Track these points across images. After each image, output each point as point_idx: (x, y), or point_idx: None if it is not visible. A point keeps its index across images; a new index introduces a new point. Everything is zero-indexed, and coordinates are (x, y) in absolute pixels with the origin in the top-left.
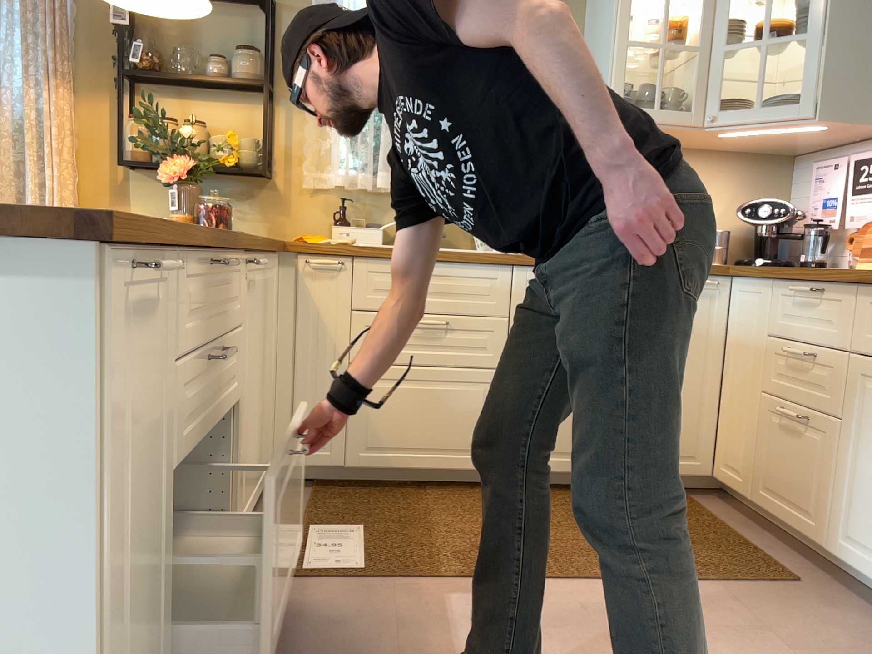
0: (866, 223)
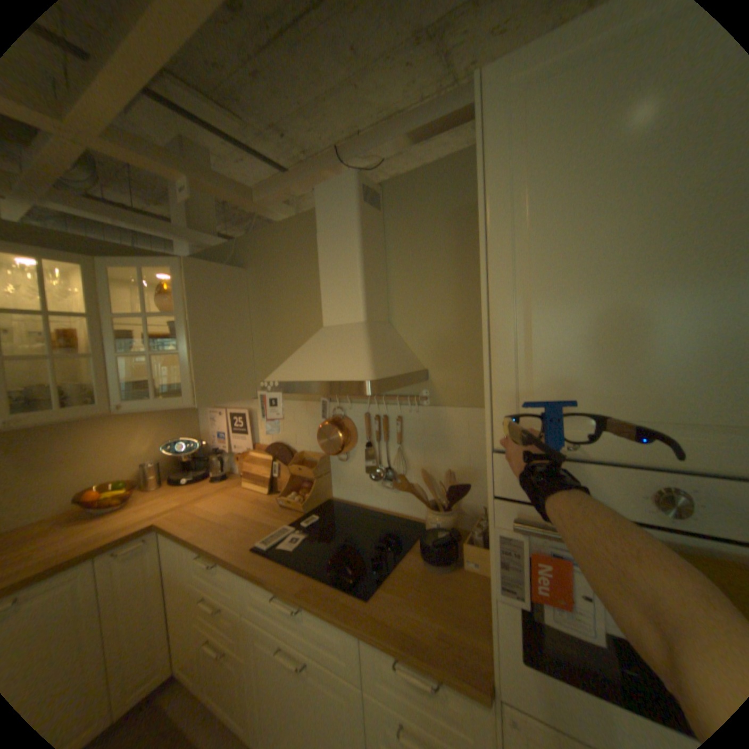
0: (242, 451)
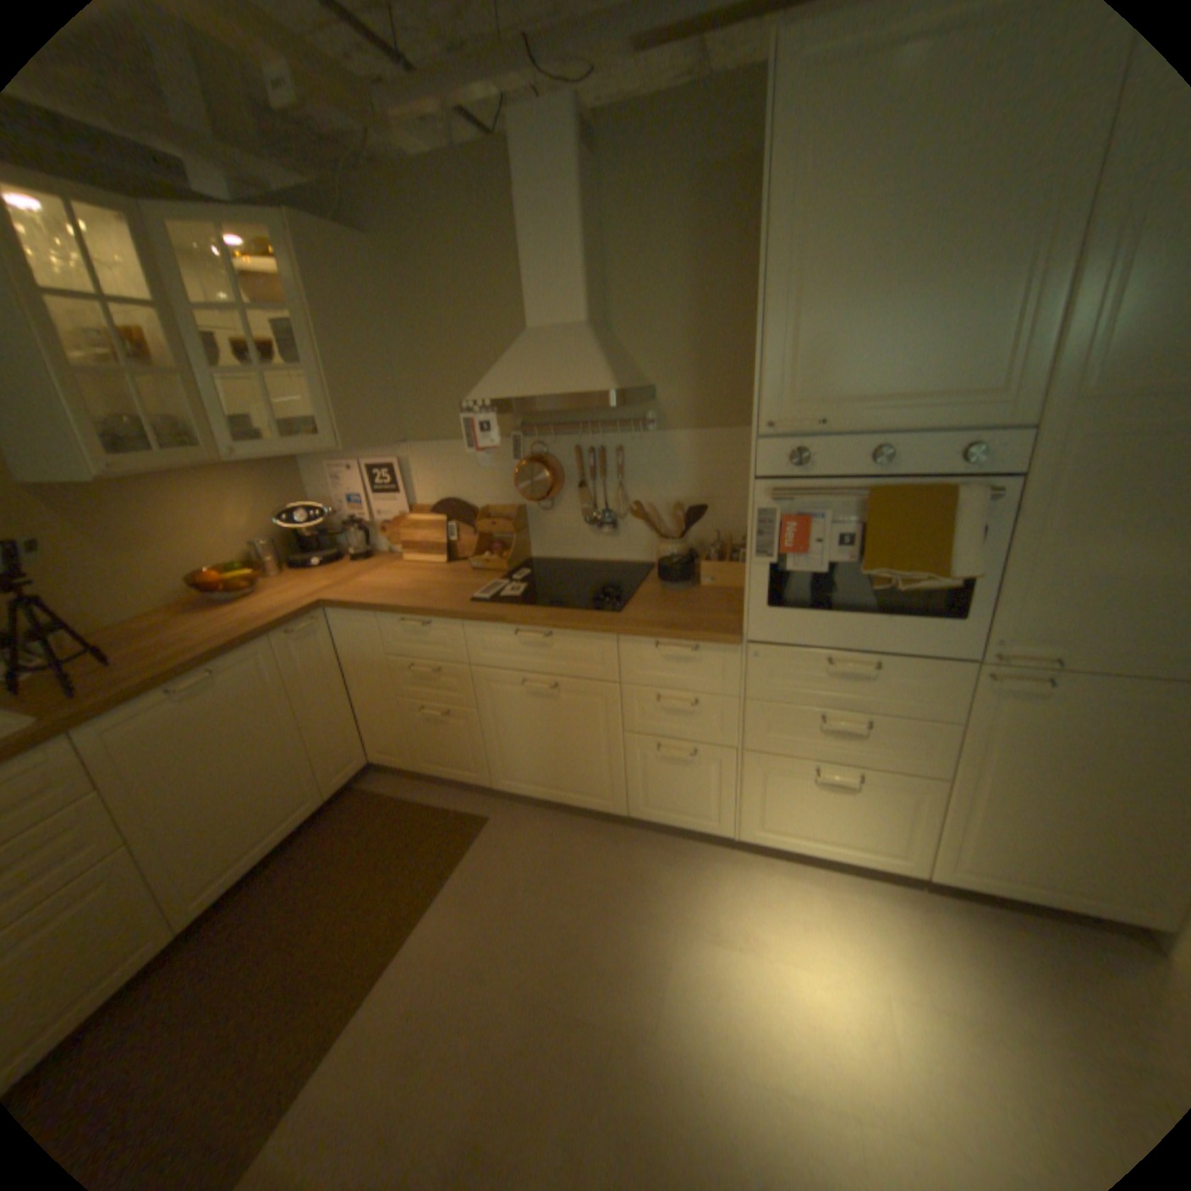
0: (391, 517)
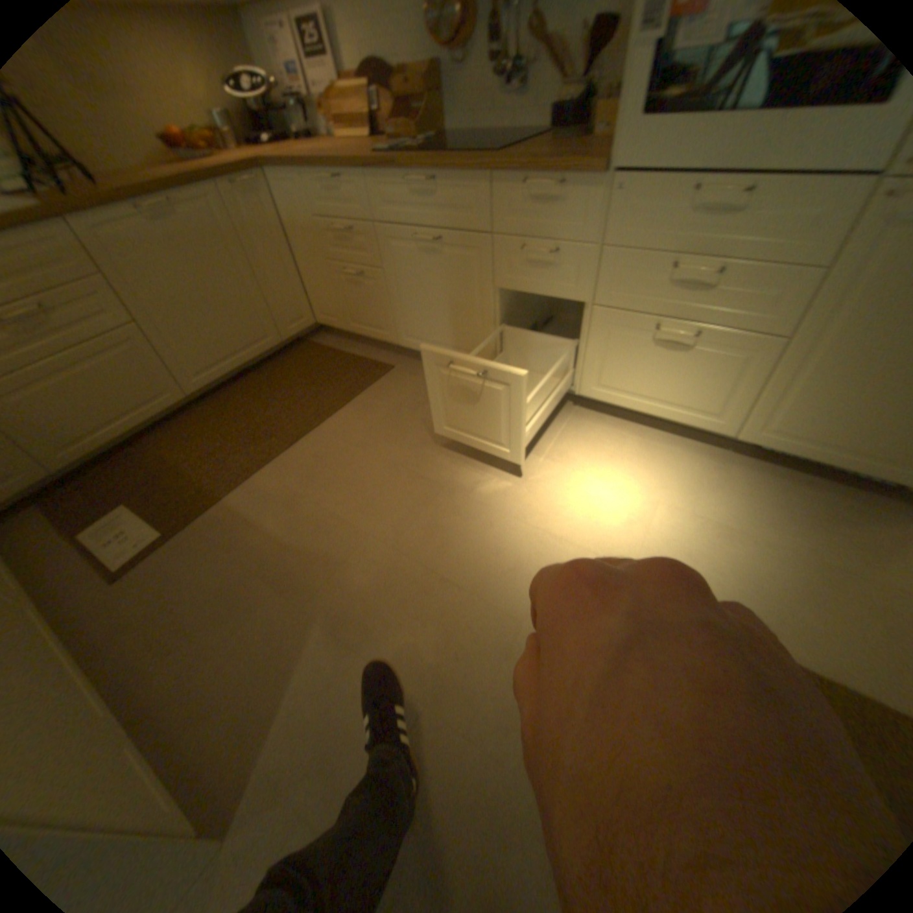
0: (324, 86)
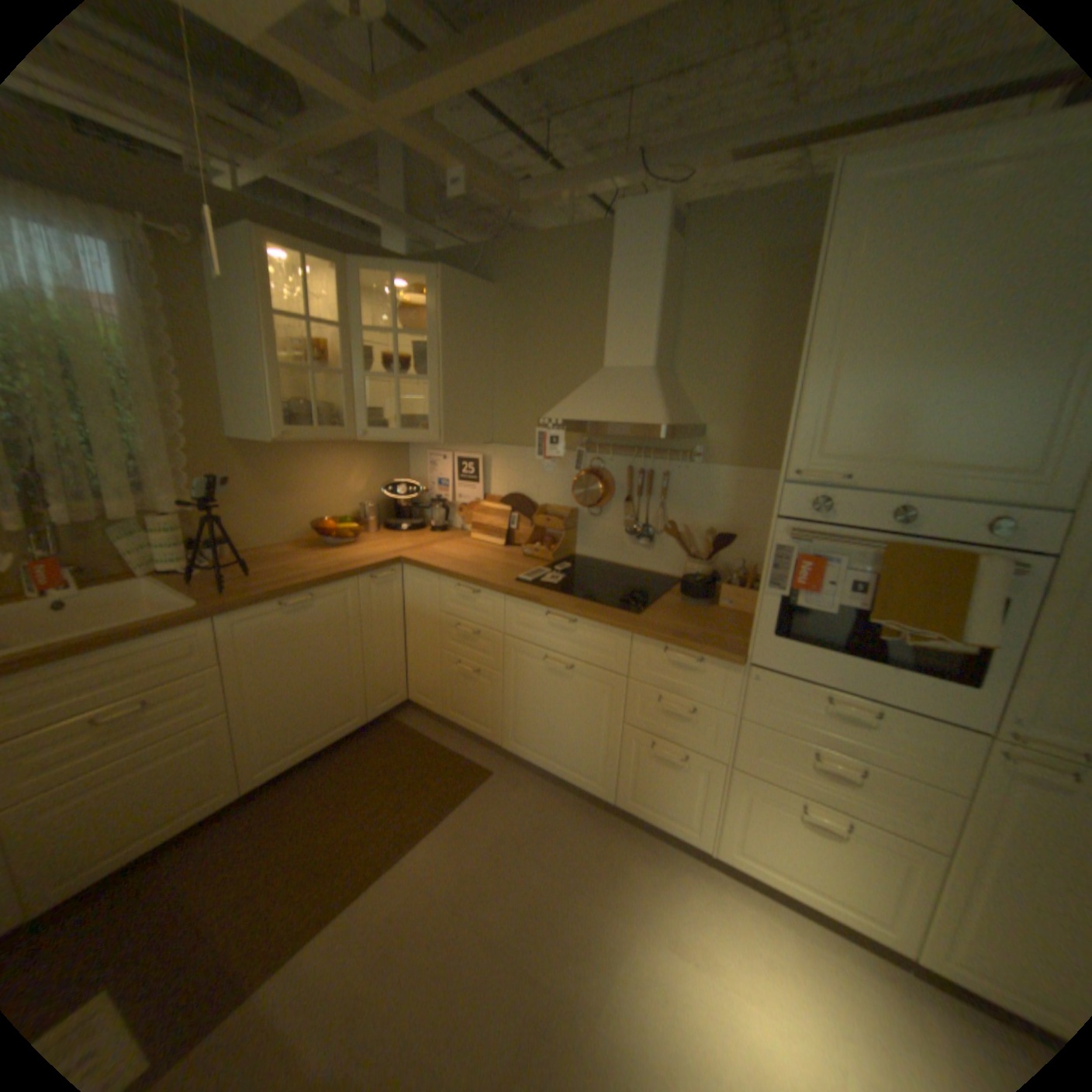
0: (468, 502)
